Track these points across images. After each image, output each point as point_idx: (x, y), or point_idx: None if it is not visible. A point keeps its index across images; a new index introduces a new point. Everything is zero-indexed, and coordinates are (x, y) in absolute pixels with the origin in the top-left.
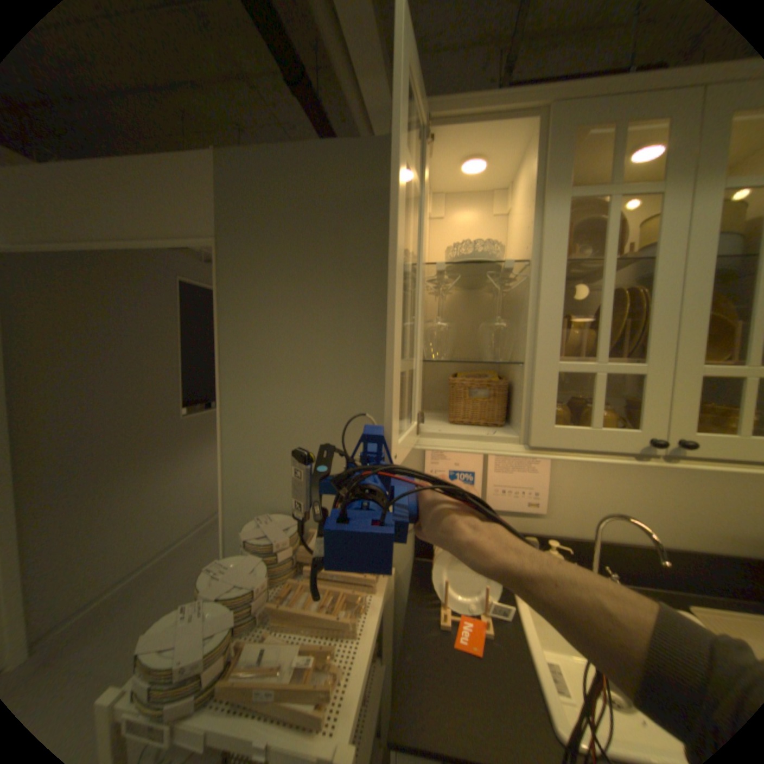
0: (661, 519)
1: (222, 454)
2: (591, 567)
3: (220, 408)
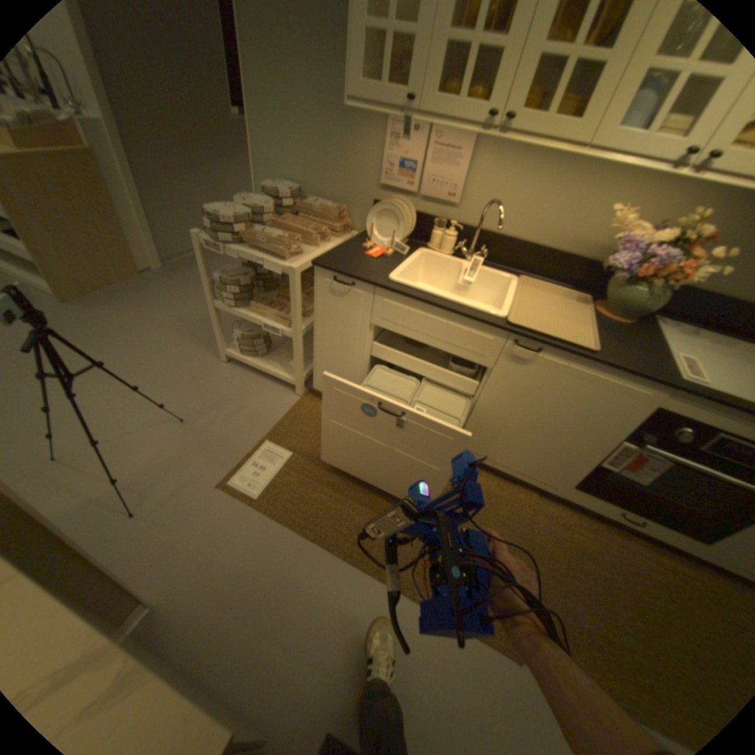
0: (535, 219)
1: (249, 127)
2: (478, 249)
3: (244, 81)
